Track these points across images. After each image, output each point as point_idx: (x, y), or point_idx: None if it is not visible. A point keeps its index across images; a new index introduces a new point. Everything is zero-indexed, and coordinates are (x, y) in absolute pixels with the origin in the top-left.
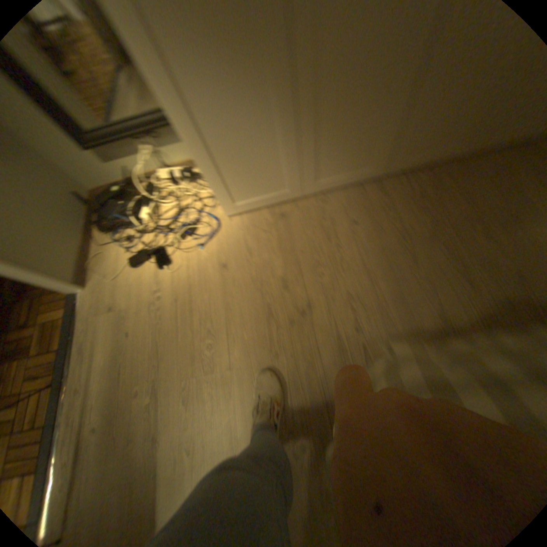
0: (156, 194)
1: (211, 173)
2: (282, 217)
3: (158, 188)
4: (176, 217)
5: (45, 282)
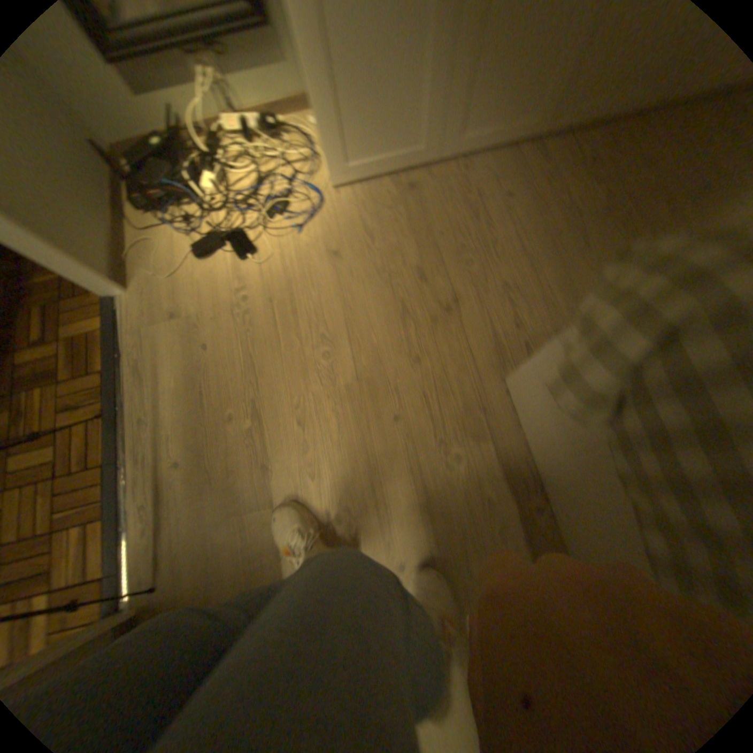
0: (219, 152)
1: (324, 99)
2: (410, 187)
3: (221, 142)
4: (257, 183)
5: (69, 272)
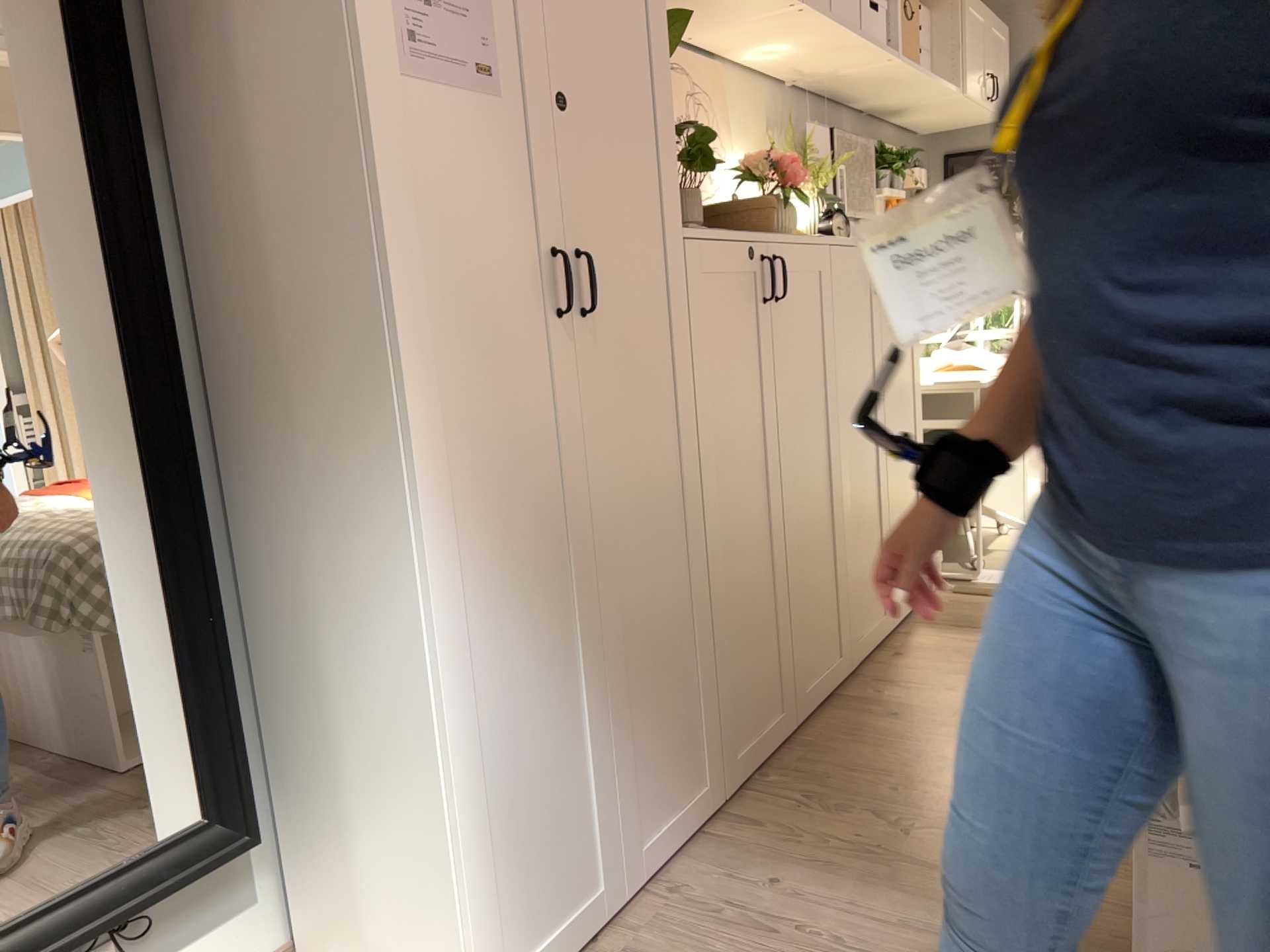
0: None
1: (466, 873)
2: None
3: None
4: None
5: None
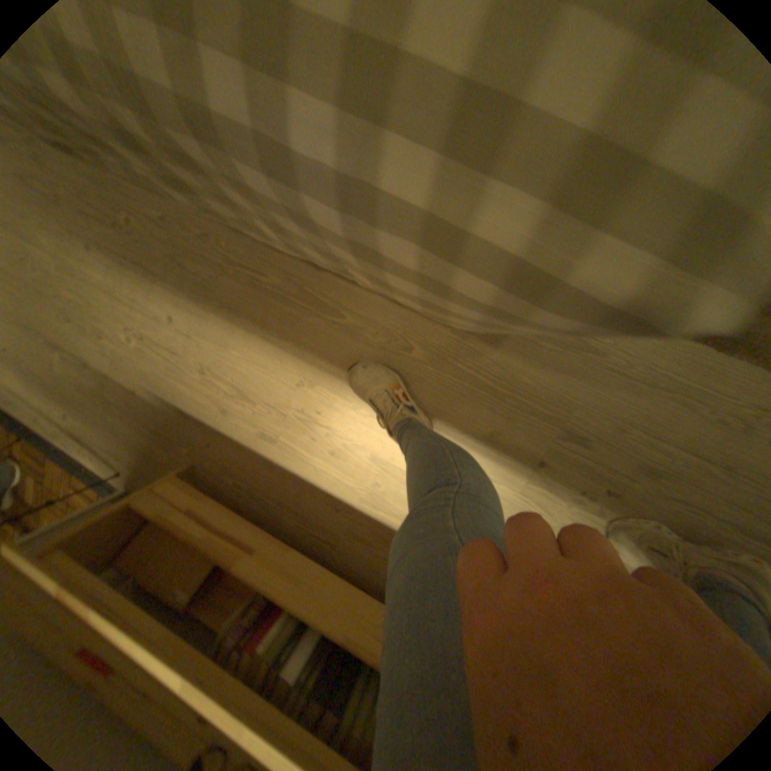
0: None
1: None
2: None
3: None
4: None
5: None
